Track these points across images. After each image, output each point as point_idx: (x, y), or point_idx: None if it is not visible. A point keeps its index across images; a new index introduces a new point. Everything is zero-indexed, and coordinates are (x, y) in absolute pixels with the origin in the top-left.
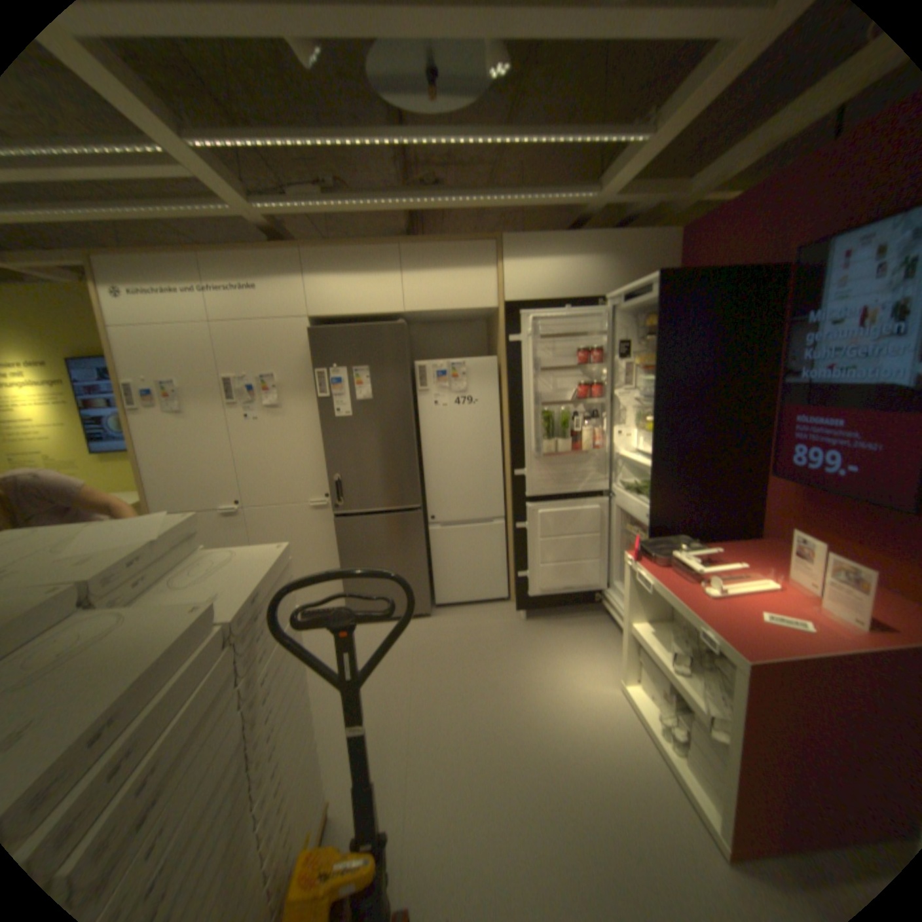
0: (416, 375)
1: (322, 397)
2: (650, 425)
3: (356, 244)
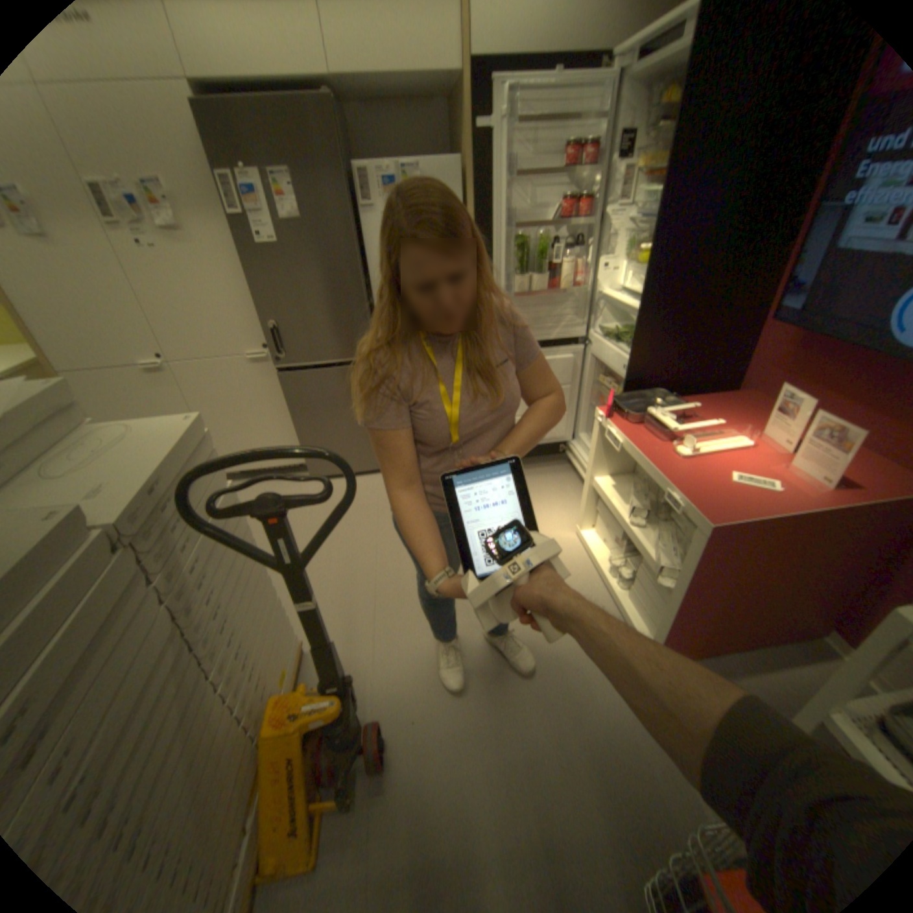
0: (355, 182)
1: (232, 213)
2: (643, 254)
3: None
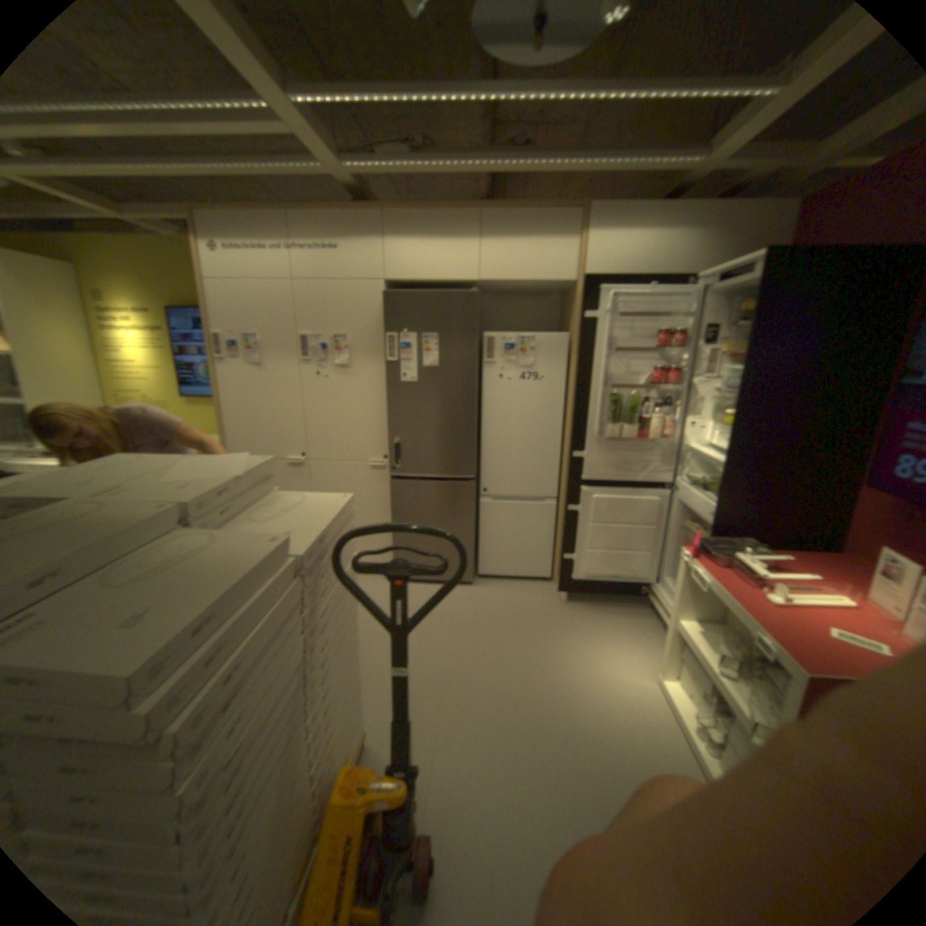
0: (485, 345)
1: (392, 360)
2: (729, 418)
3: (438, 206)
